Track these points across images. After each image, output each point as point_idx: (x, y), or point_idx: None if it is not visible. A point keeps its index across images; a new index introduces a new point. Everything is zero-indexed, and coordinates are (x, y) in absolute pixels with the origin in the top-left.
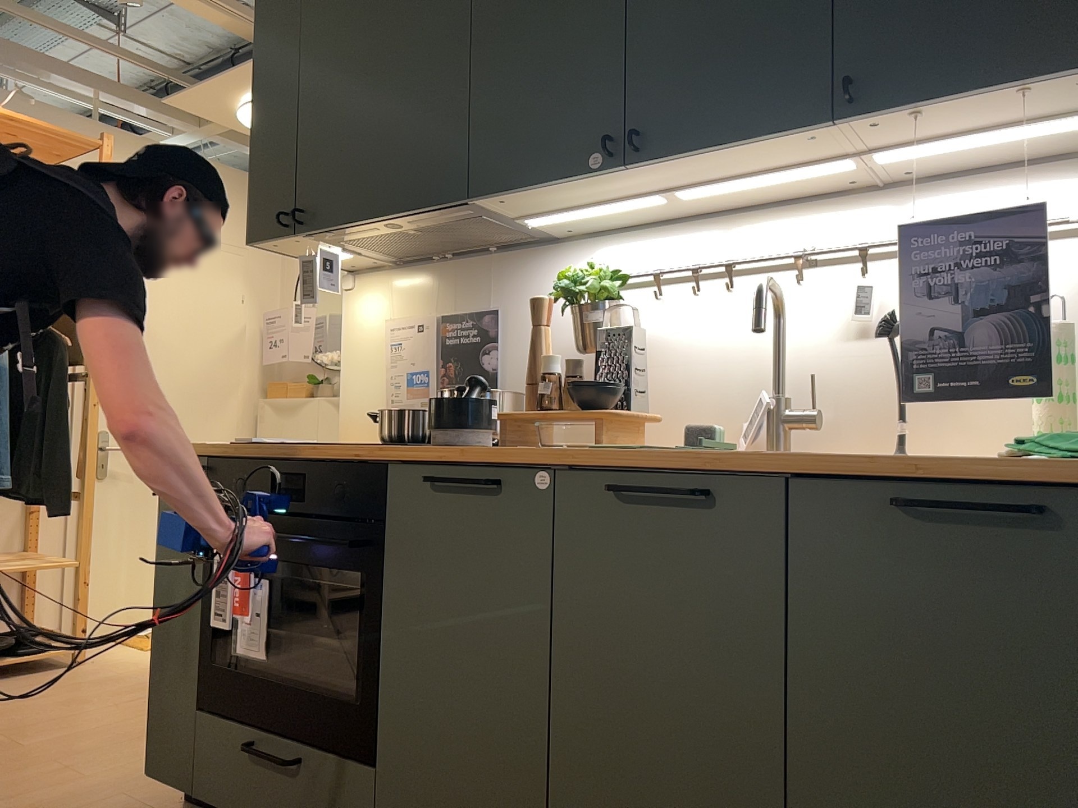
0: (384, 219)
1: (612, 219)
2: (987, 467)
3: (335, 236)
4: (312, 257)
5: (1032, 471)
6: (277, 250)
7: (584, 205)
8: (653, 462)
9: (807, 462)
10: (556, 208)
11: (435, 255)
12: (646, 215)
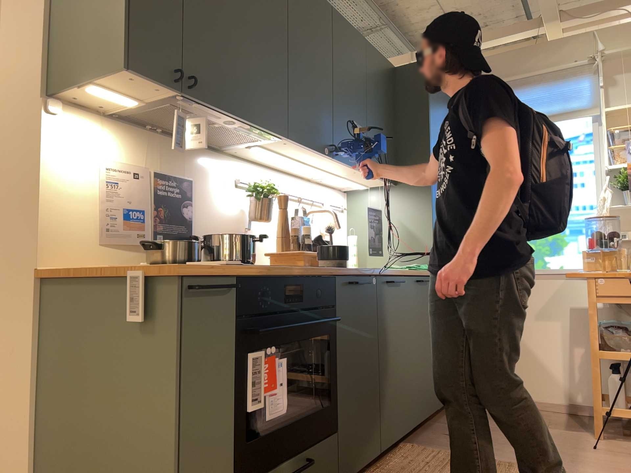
0: (240, 120)
1: (254, 156)
2: (421, 272)
3: (191, 105)
4: (184, 115)
5: (425, 273)
6: (114, 78)
7: (283, 154)
8: (391, 273)
9: (413, 272)
10: (274, 149)
11: (151, 126)
12: (266, 160)
